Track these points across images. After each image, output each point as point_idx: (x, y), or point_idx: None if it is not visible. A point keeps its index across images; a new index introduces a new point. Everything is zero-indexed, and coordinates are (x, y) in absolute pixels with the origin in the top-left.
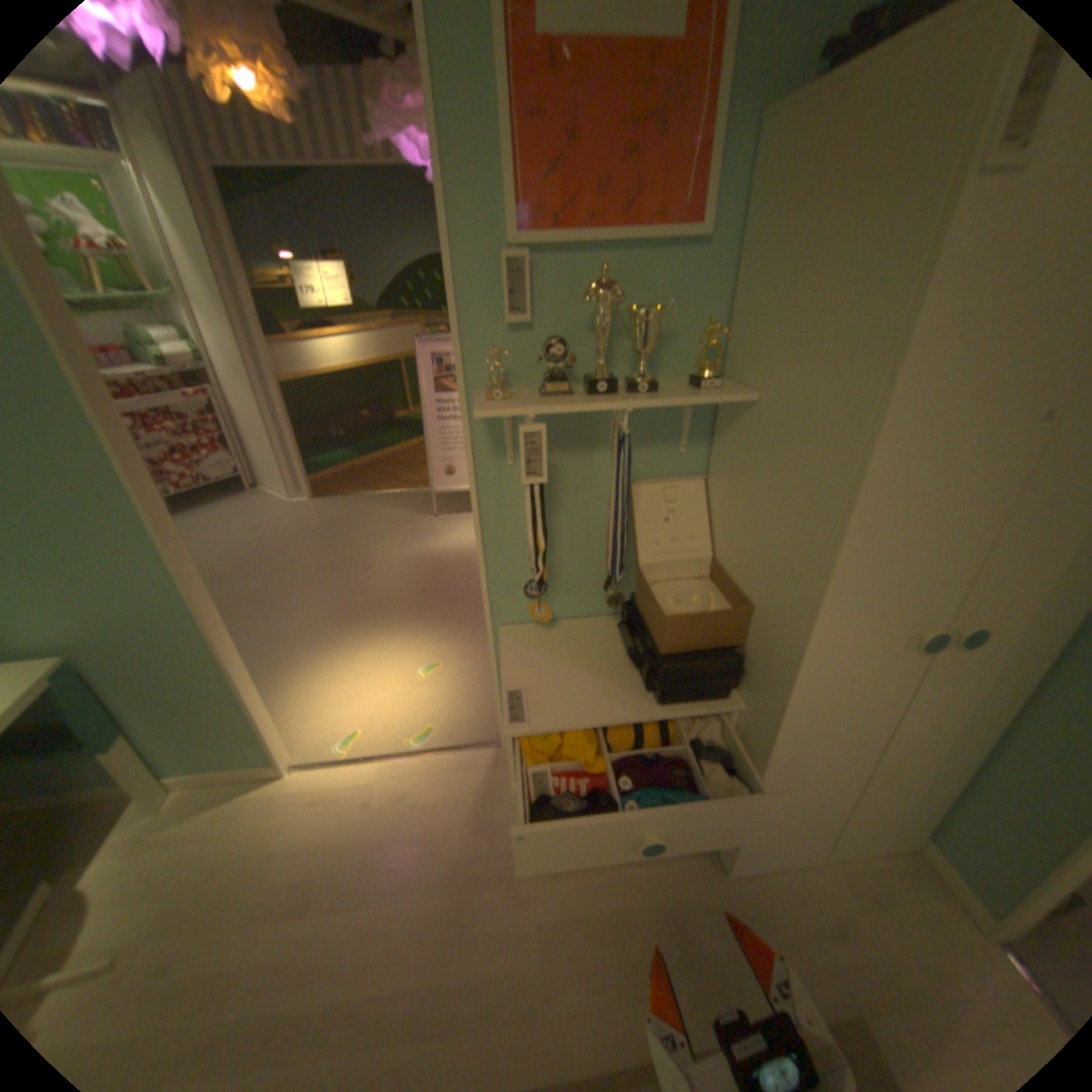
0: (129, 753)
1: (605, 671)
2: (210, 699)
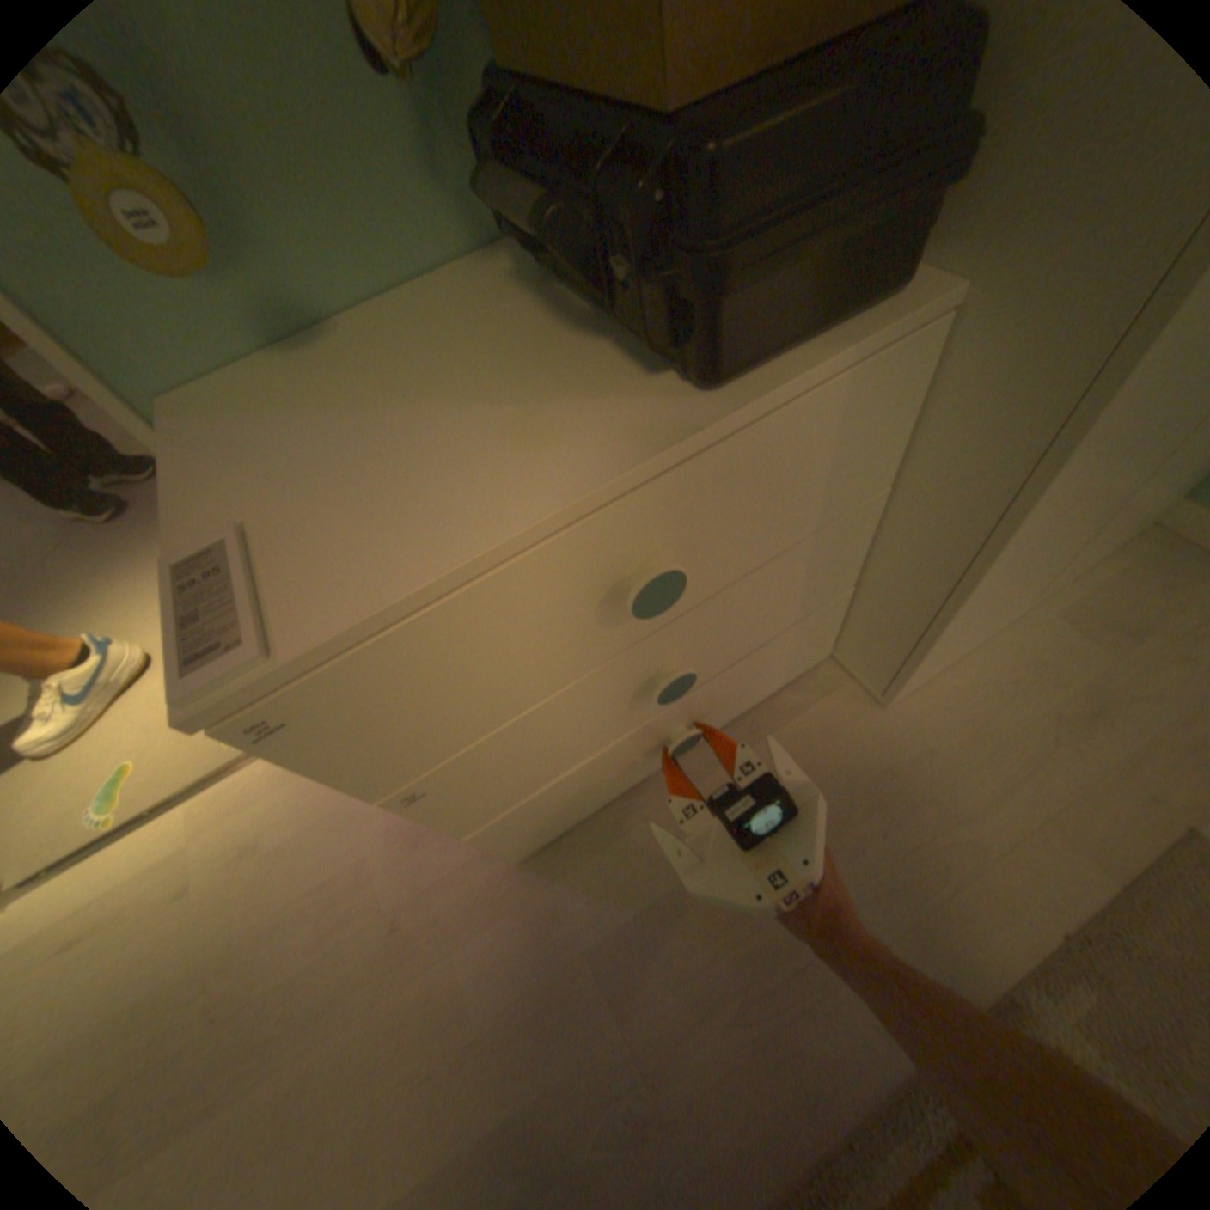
0: None
1: (498, 372)
2: None
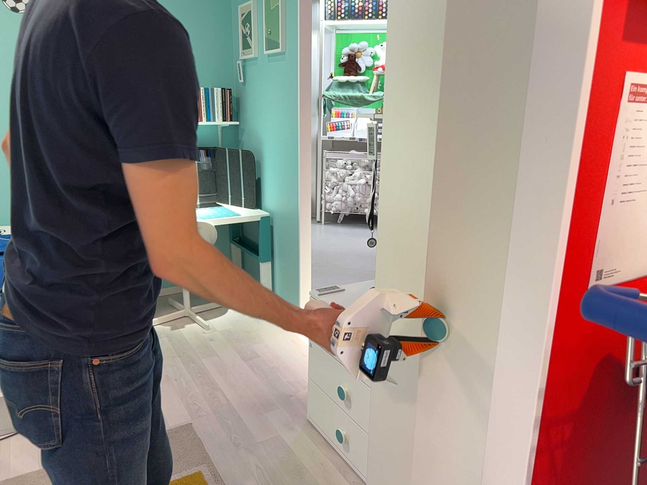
0: (268, 272)
1: None
2: (293, 261)
